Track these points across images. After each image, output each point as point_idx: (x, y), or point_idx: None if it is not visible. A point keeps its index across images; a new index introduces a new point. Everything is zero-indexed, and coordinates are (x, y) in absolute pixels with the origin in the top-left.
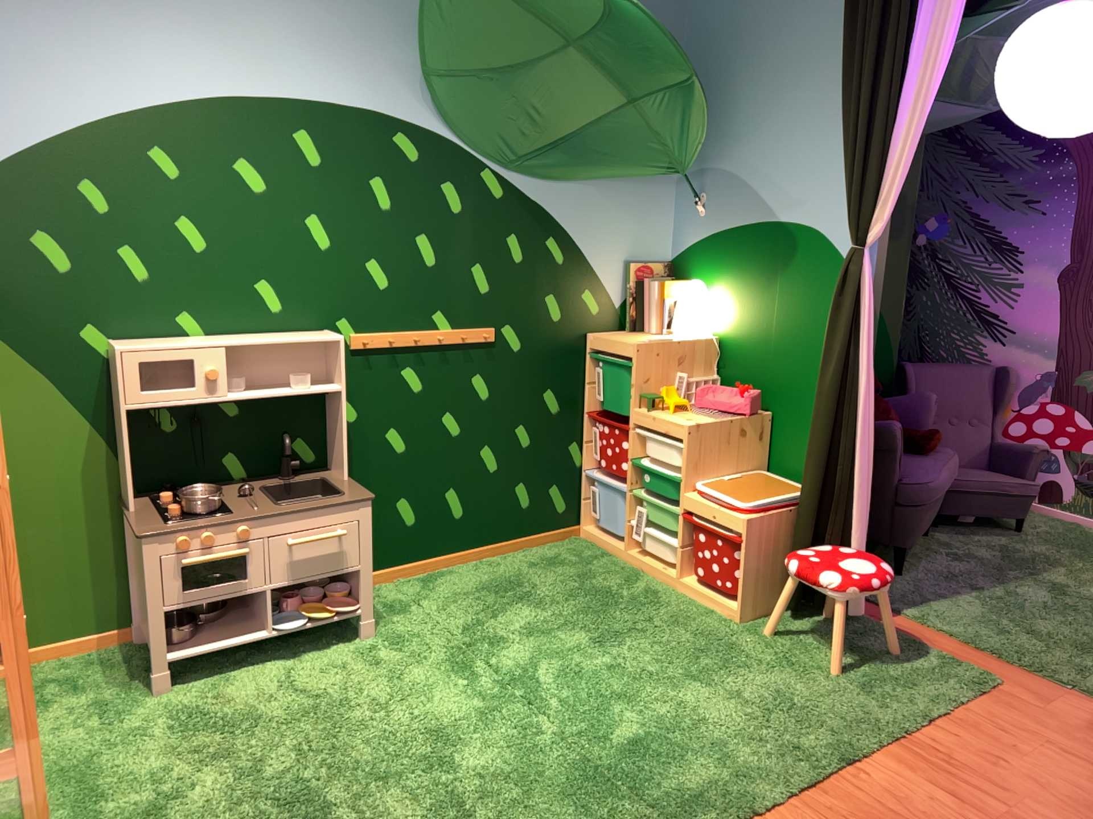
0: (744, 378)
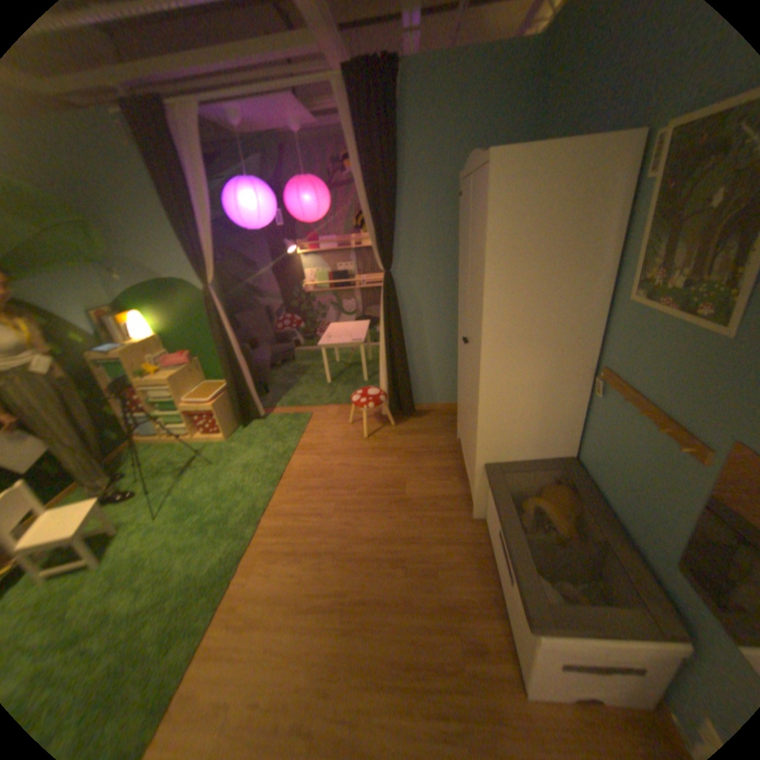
0: (179, 348)
